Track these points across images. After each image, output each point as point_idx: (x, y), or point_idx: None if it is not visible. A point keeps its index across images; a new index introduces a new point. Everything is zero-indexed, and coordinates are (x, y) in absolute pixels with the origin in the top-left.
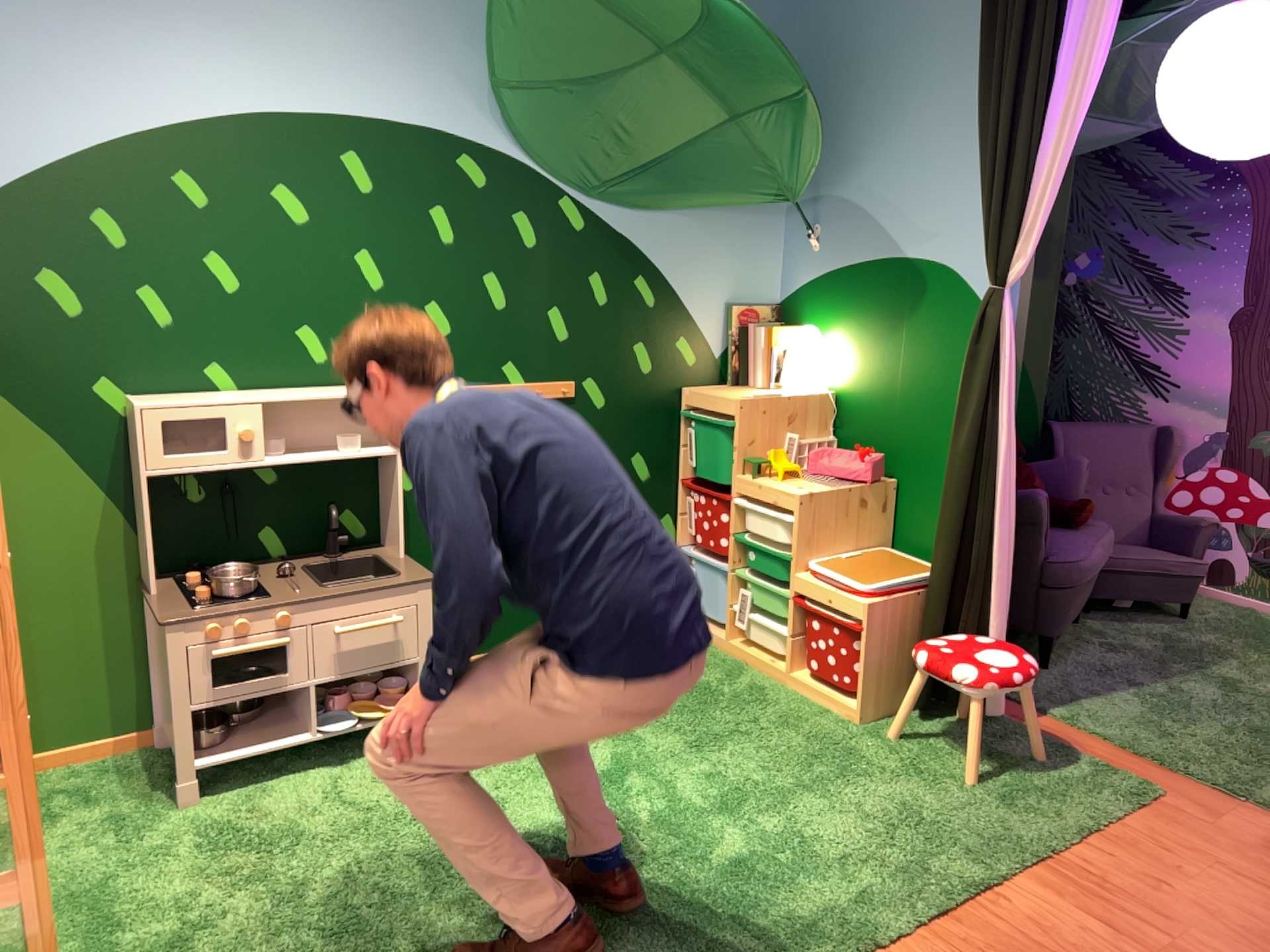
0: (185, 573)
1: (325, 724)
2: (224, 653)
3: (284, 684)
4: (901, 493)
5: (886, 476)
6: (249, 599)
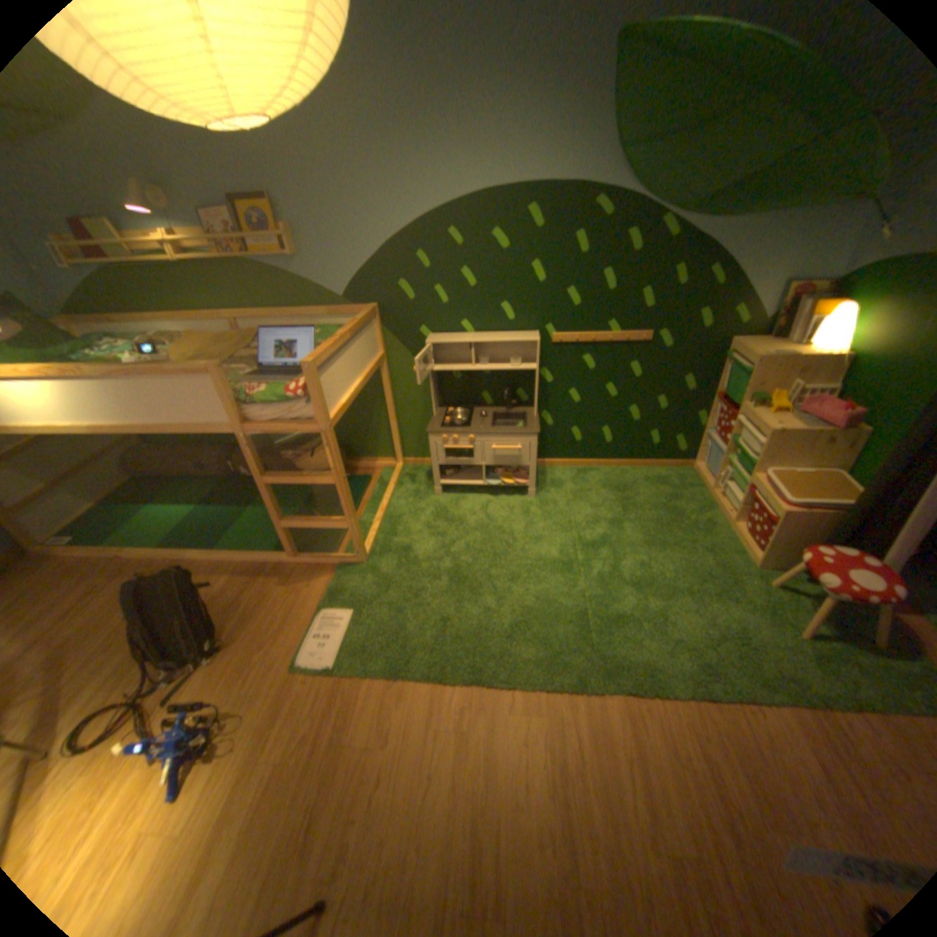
0: (450, 408)
1: (490, 480)
2: (447, 448)
3: (472, 463)
4: (872, 439)
5: (864, 426)
6: (462, 428)
